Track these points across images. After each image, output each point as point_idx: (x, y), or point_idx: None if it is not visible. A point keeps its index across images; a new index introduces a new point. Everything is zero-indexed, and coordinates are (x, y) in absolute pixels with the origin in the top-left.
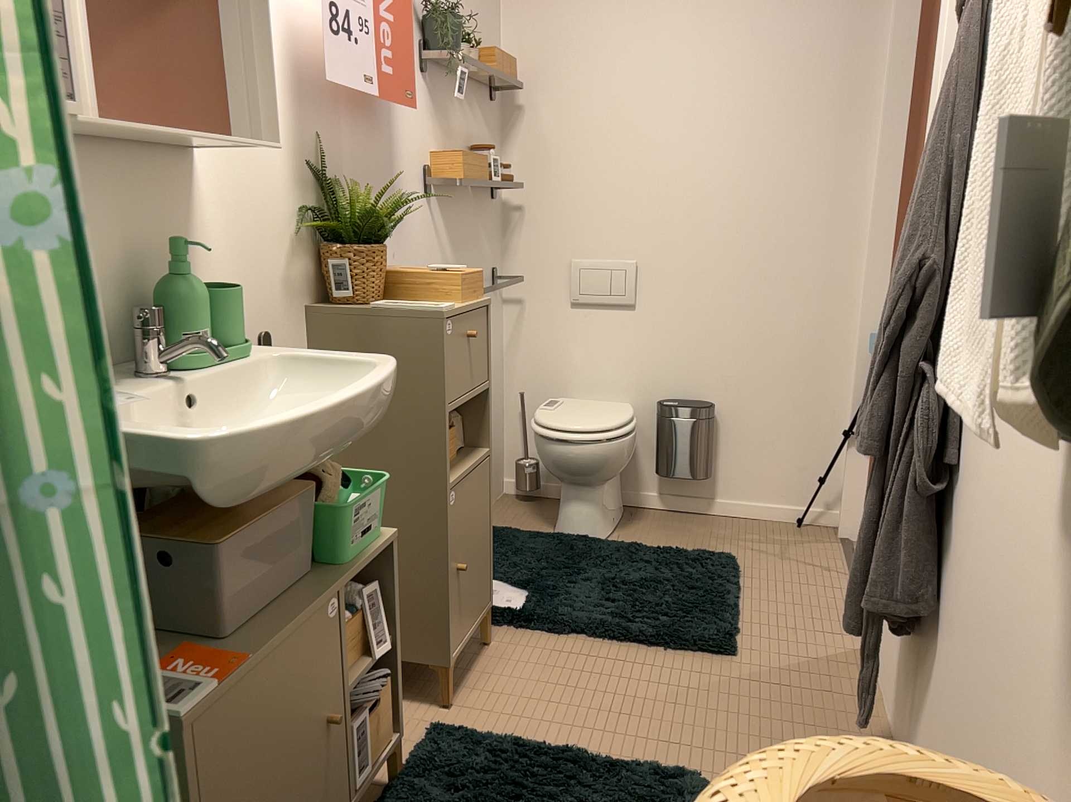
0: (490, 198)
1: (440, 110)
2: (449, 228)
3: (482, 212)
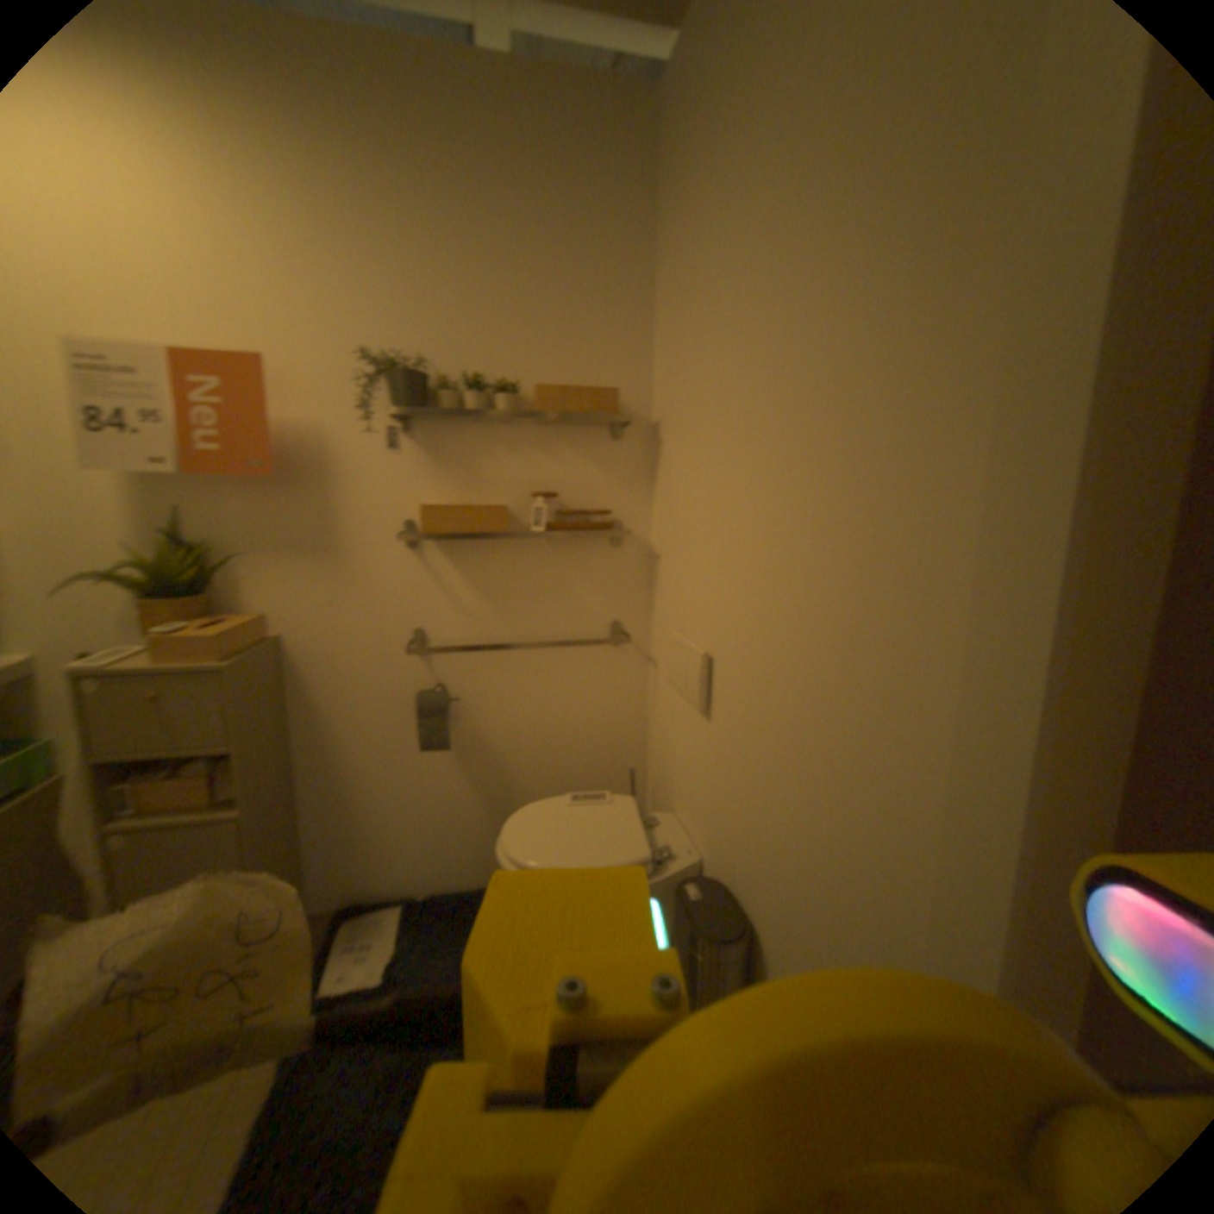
0: (602, 540)
1: (449, 457)
2: (471, 575)
3: (578, 557)
